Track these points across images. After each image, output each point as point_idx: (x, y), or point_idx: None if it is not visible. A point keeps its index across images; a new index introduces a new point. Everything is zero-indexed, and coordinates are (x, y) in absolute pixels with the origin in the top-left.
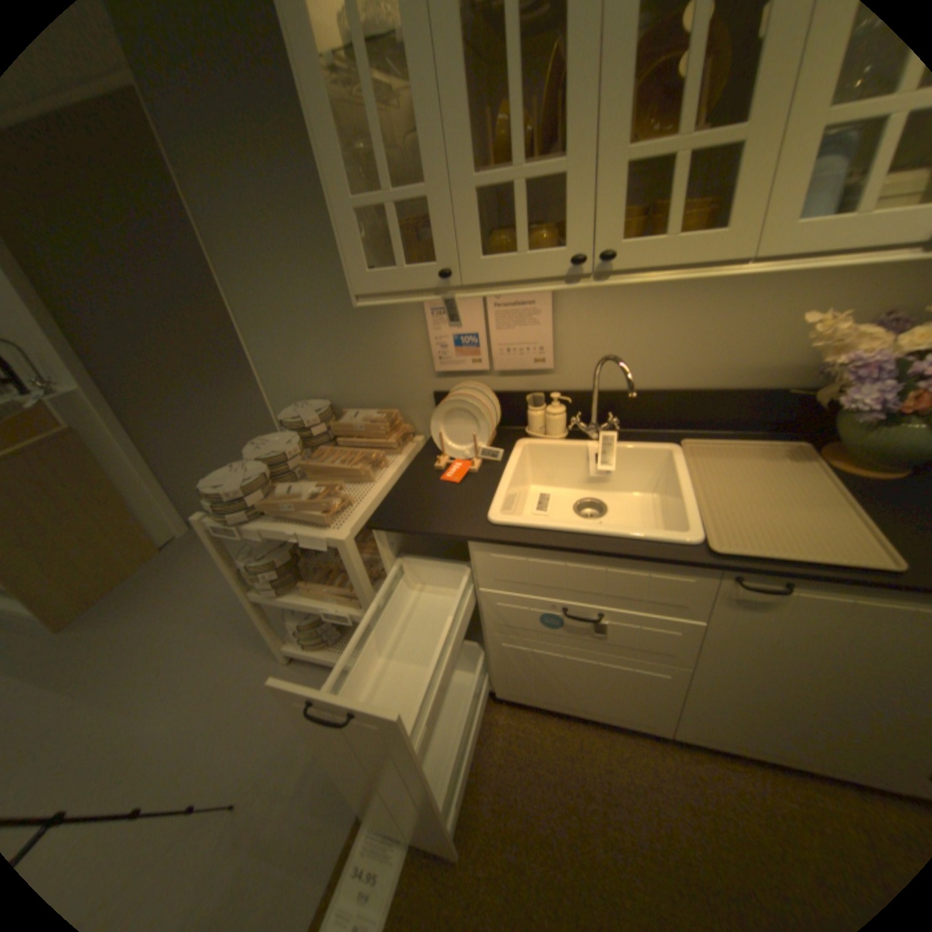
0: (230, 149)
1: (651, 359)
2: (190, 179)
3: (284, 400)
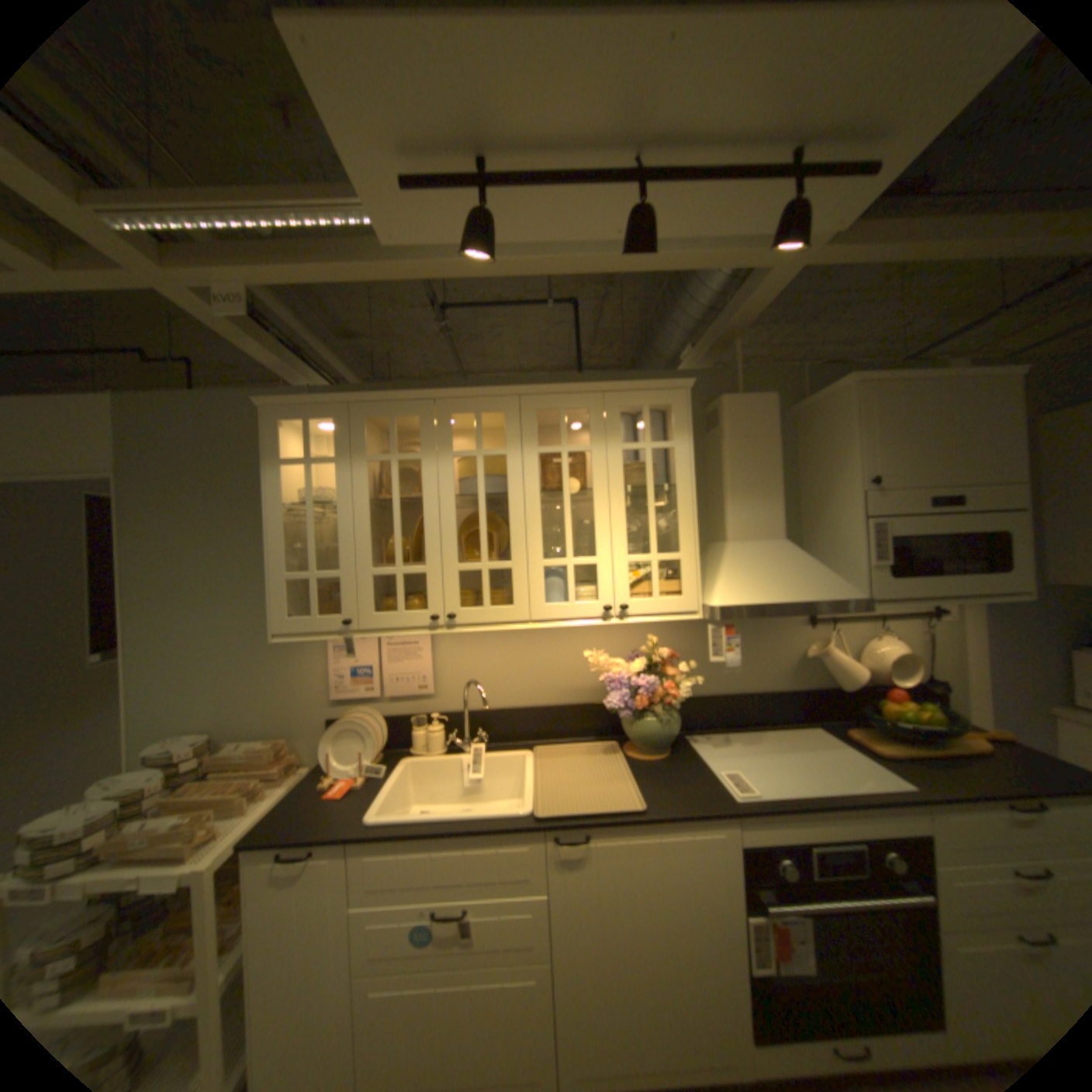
0: (183, 527)
1: (506, 684)
2: (133, 541)
3: (149, 738)
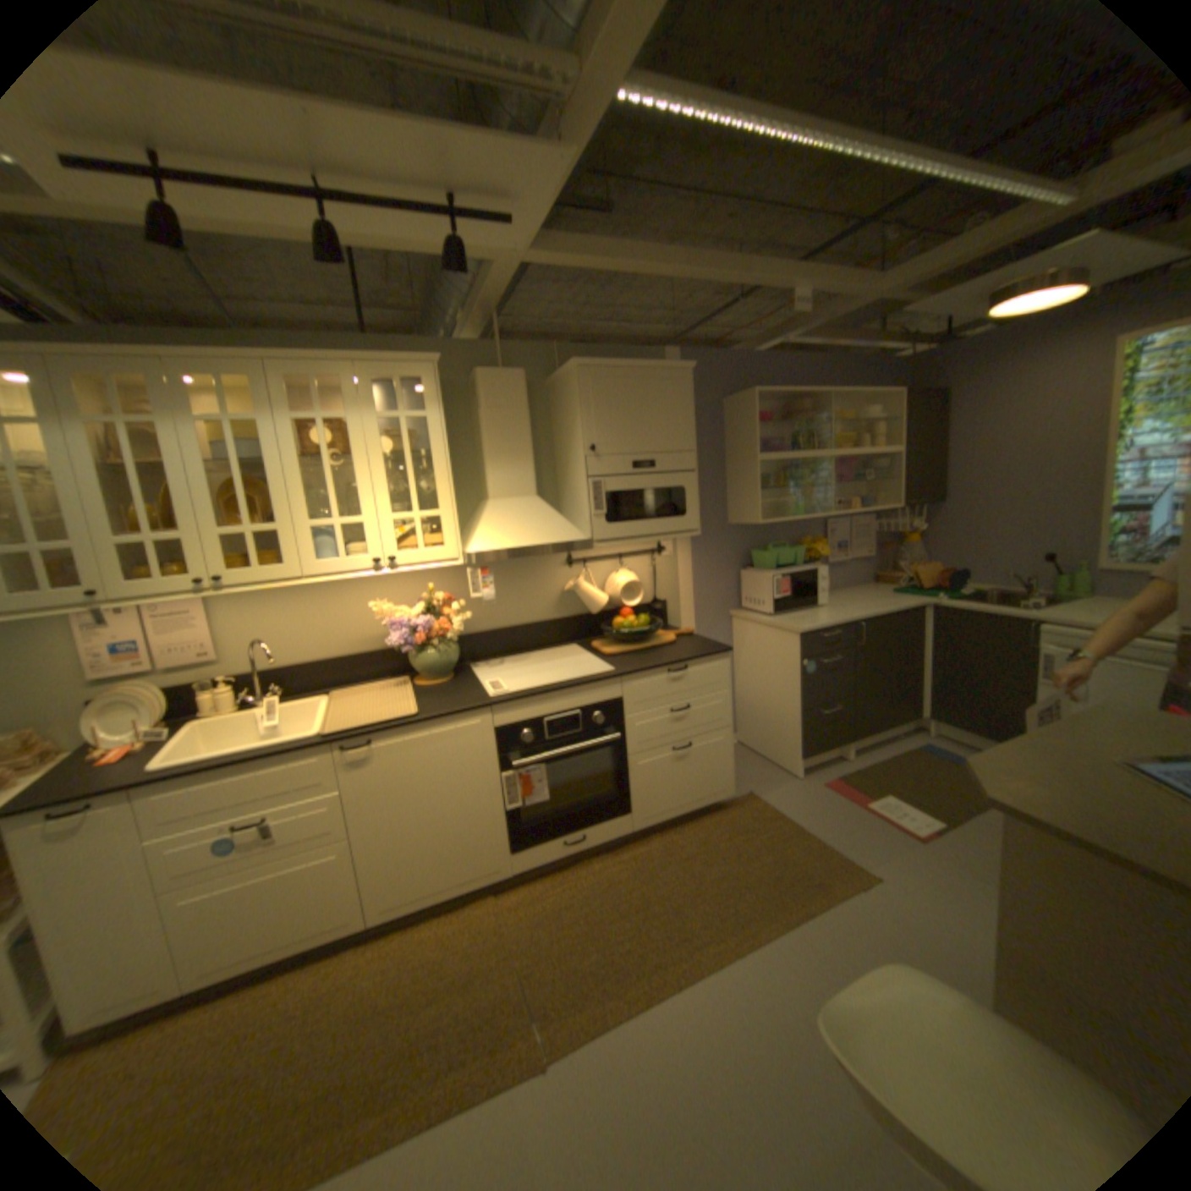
0: None
1: (298, 642)
2: None
3: None
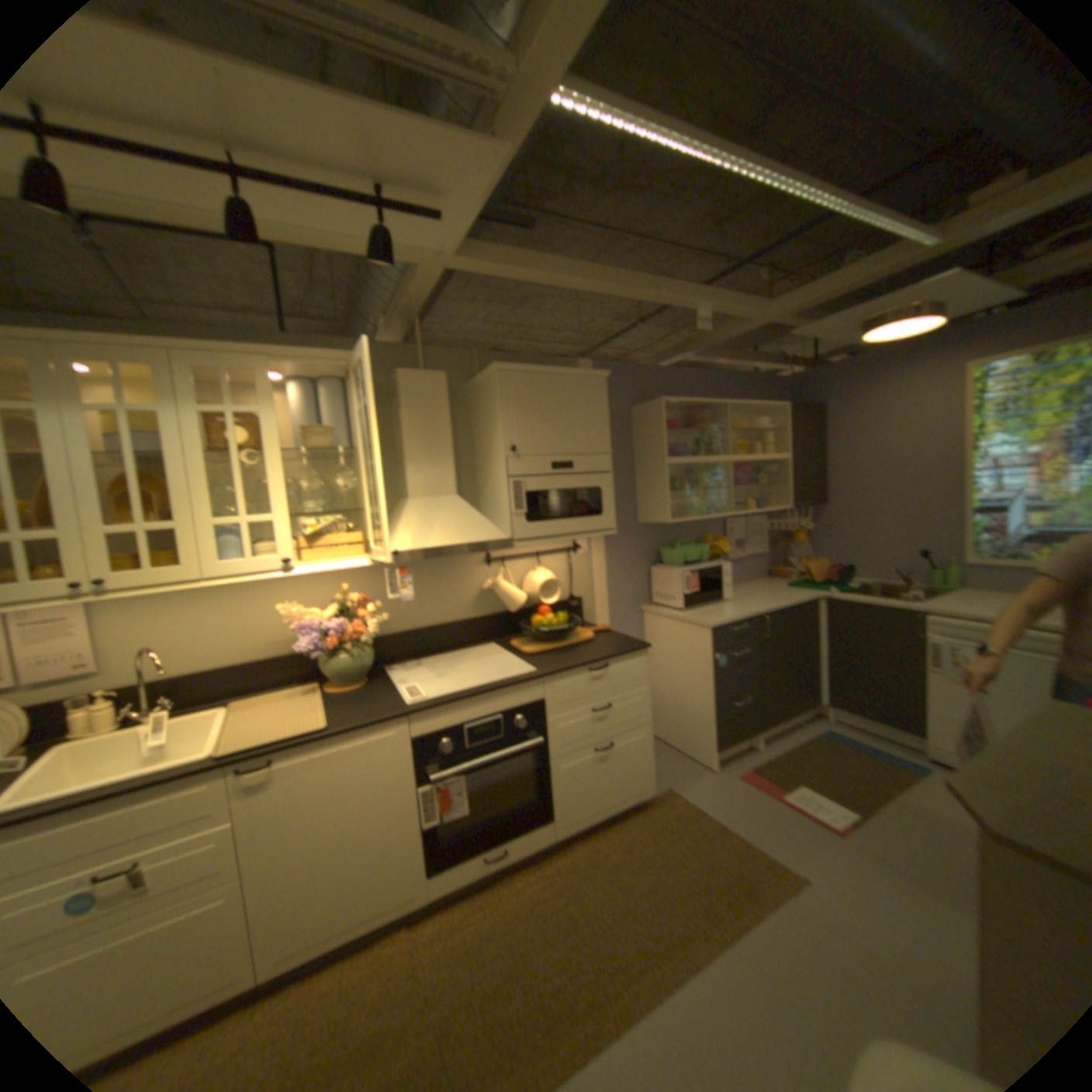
0: None
1: (191, 648)
2: None
3: None
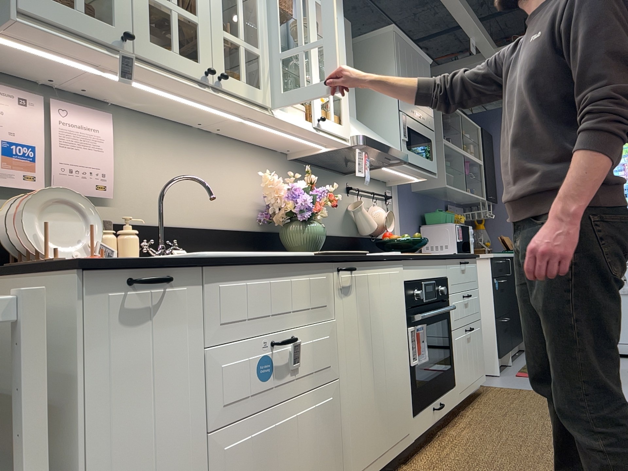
0: None
1: (180, 202)
2: None
3: None
